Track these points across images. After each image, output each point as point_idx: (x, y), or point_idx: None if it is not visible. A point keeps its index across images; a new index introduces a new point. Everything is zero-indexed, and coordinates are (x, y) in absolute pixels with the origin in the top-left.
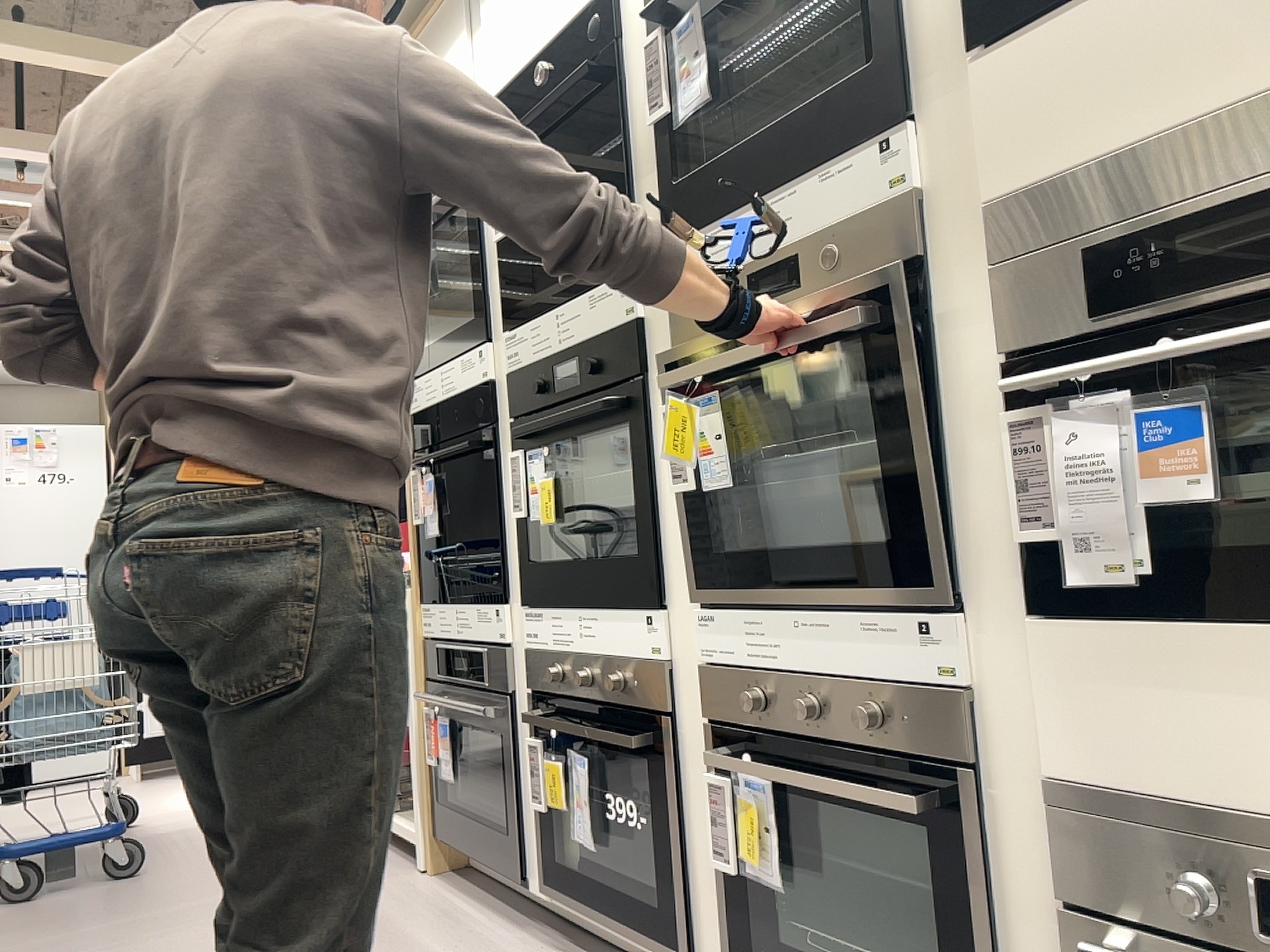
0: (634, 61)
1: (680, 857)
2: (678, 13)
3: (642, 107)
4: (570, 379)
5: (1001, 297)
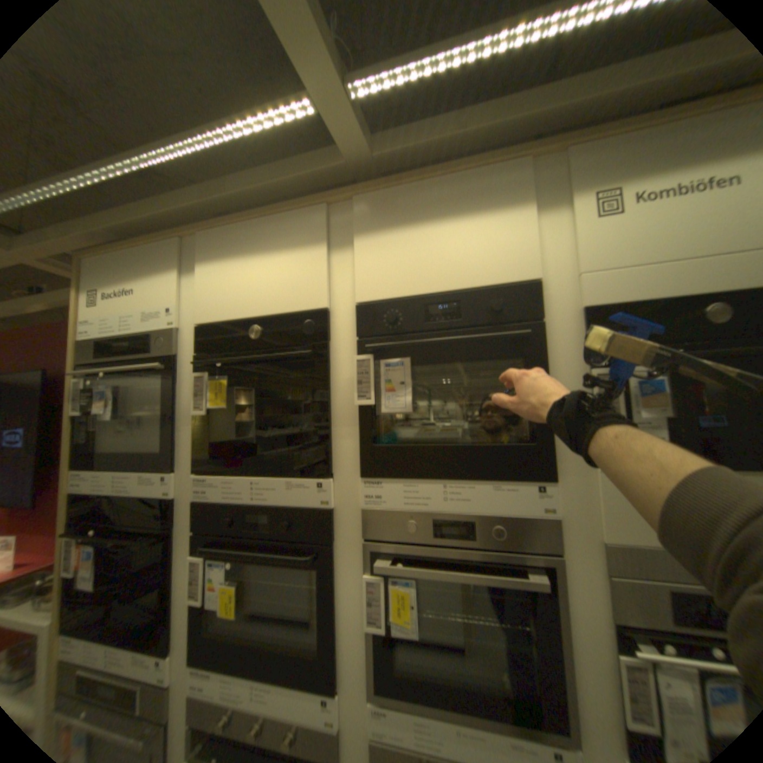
0: (344, 360)
1: None
2: (388, 352)
3: (346, 387)
4: (259, 526)
5: (620, 597)
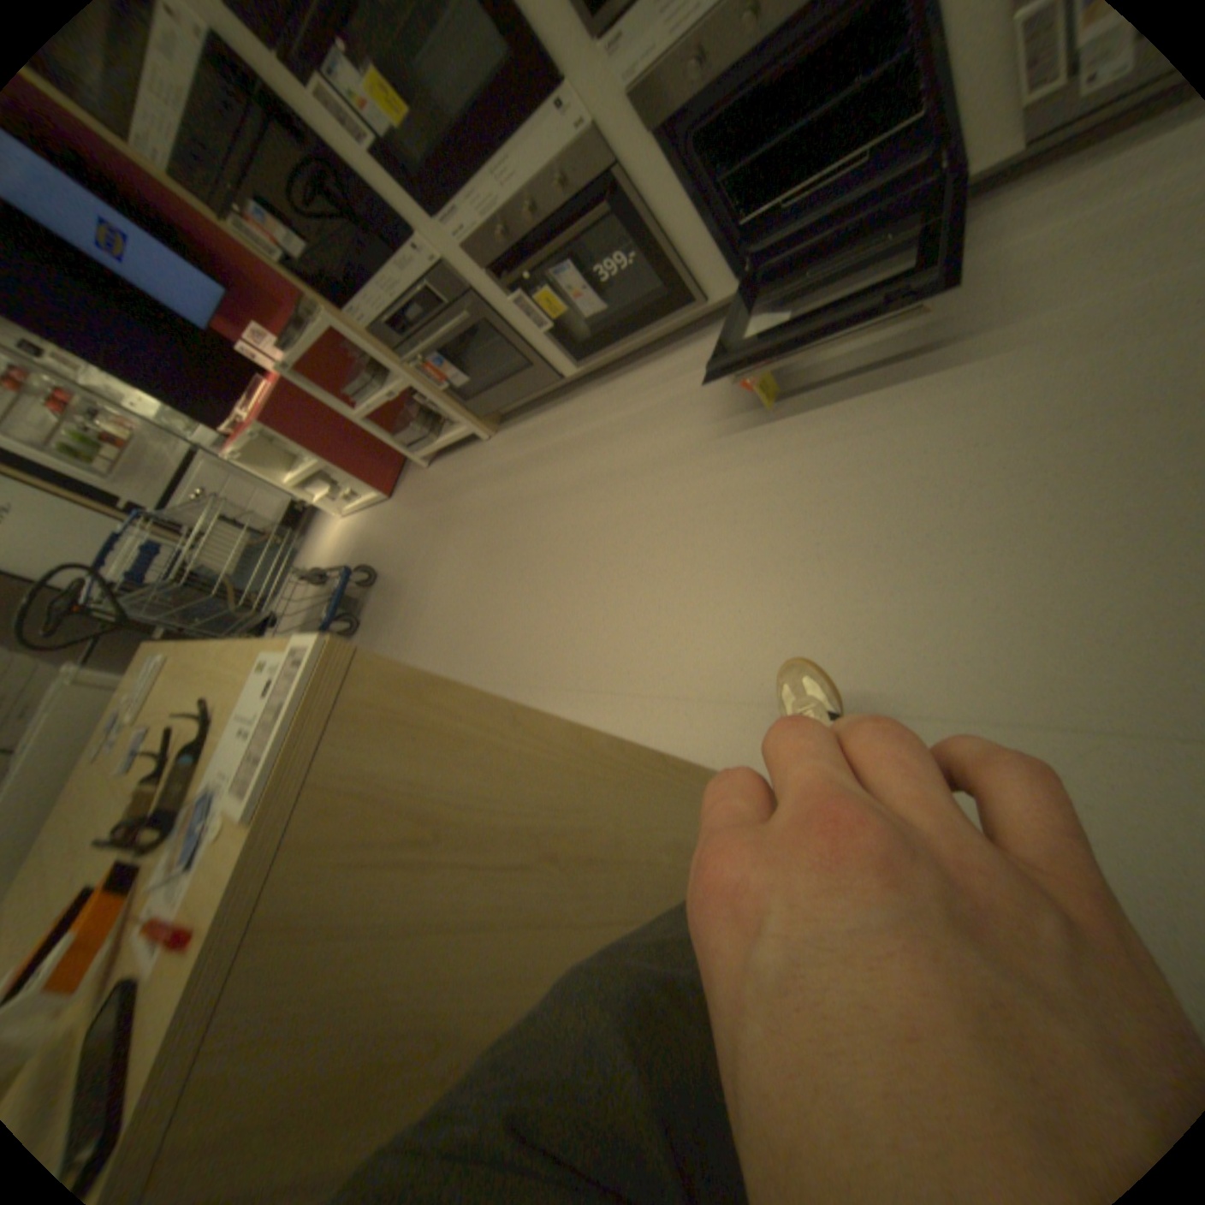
0: None
1: (669, 247)
2: None
3: None
4: None
5: None
